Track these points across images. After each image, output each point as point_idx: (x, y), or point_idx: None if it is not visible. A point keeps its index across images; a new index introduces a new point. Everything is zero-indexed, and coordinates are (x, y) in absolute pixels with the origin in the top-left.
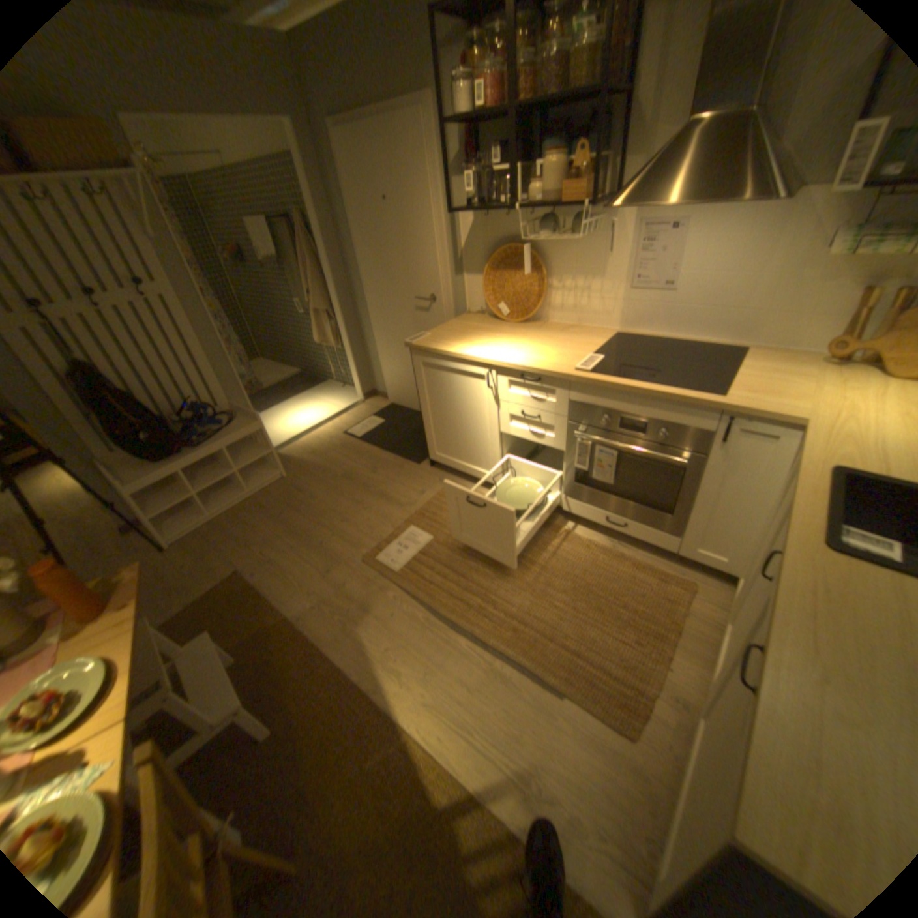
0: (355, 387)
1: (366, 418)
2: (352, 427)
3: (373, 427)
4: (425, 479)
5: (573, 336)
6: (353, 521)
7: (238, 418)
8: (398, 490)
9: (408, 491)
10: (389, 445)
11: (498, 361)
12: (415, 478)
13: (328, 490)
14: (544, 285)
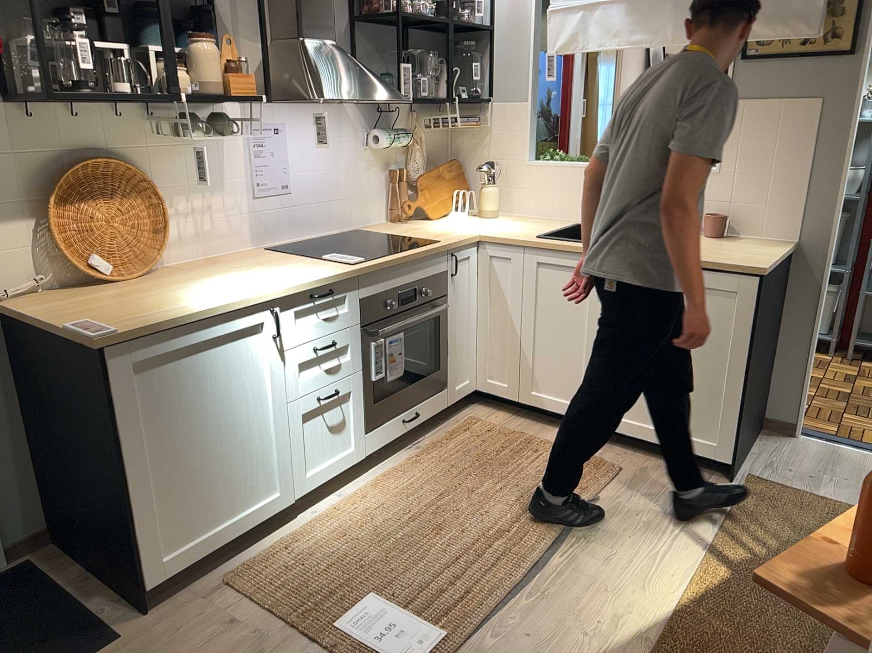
0: None
1: None
2: None
3: None
4: (189, 621)
5: (247, 261)
6: None
7: None
8: None
9: (219, 647)
10: None
11: (286, 288)
12: (176, 638)
13: None
14: (167, 212)
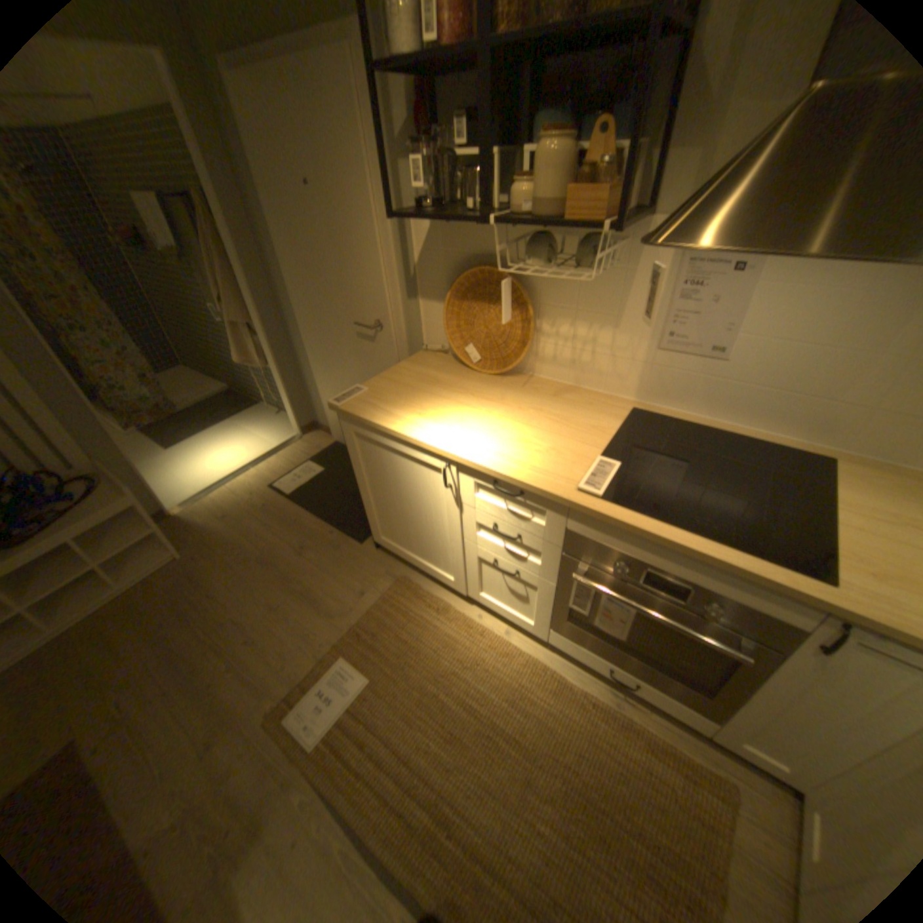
0: (289, 420)
1: (300, 465)
2: (280, 478)
3: (307, 480)
4: (367, 571)
5: (572, 409)
6: (260, 646)
7: (99, 491)
8: (329, 590)
9: (342, 593)
10: (325, 511)
11: (461, 457)
12: (354, 569)
13: (234, 587)
14: (531, 330)
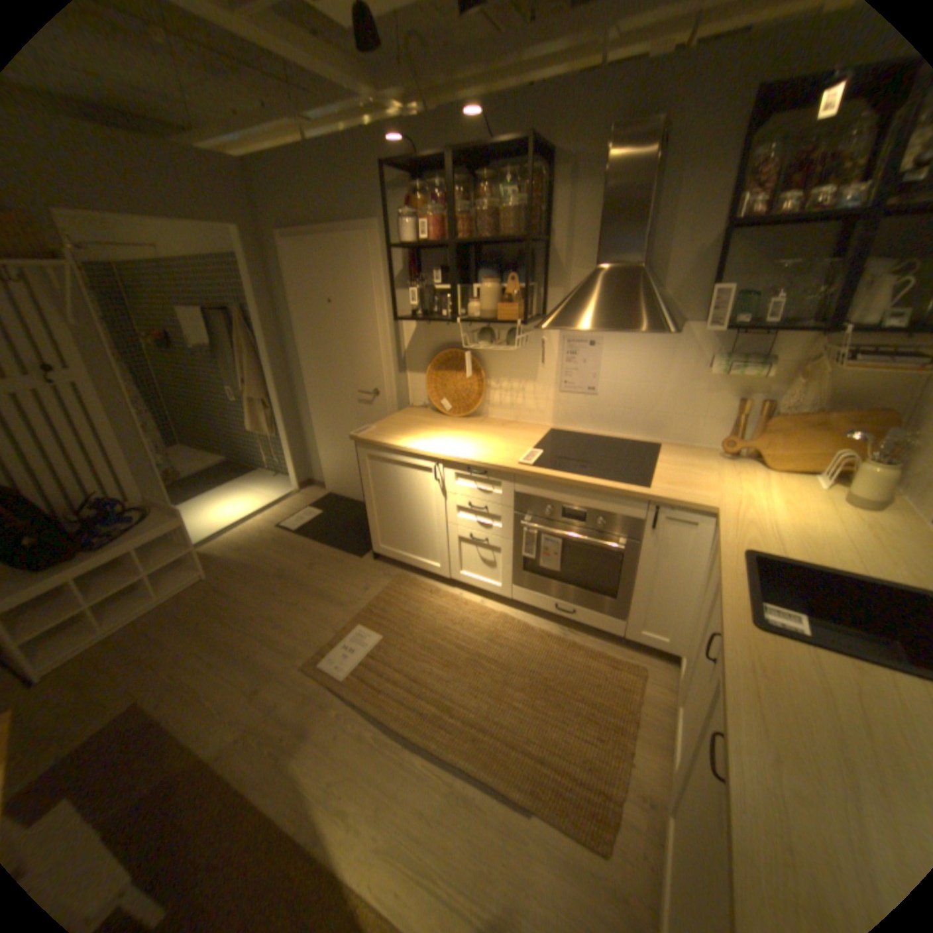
0: (289, 476)
1: (301, 510)
2: (285, 519)
3: (309, 519)
4: (368, 574)
5: (513, 431)
6: (287, 628)
7: (153, 516)
8: (339, 588)
9: (350, 589)
10: (328, 538)
11: (446, 455)
12: (358, 573)
13: (258, 593)
14: (483, 386)
